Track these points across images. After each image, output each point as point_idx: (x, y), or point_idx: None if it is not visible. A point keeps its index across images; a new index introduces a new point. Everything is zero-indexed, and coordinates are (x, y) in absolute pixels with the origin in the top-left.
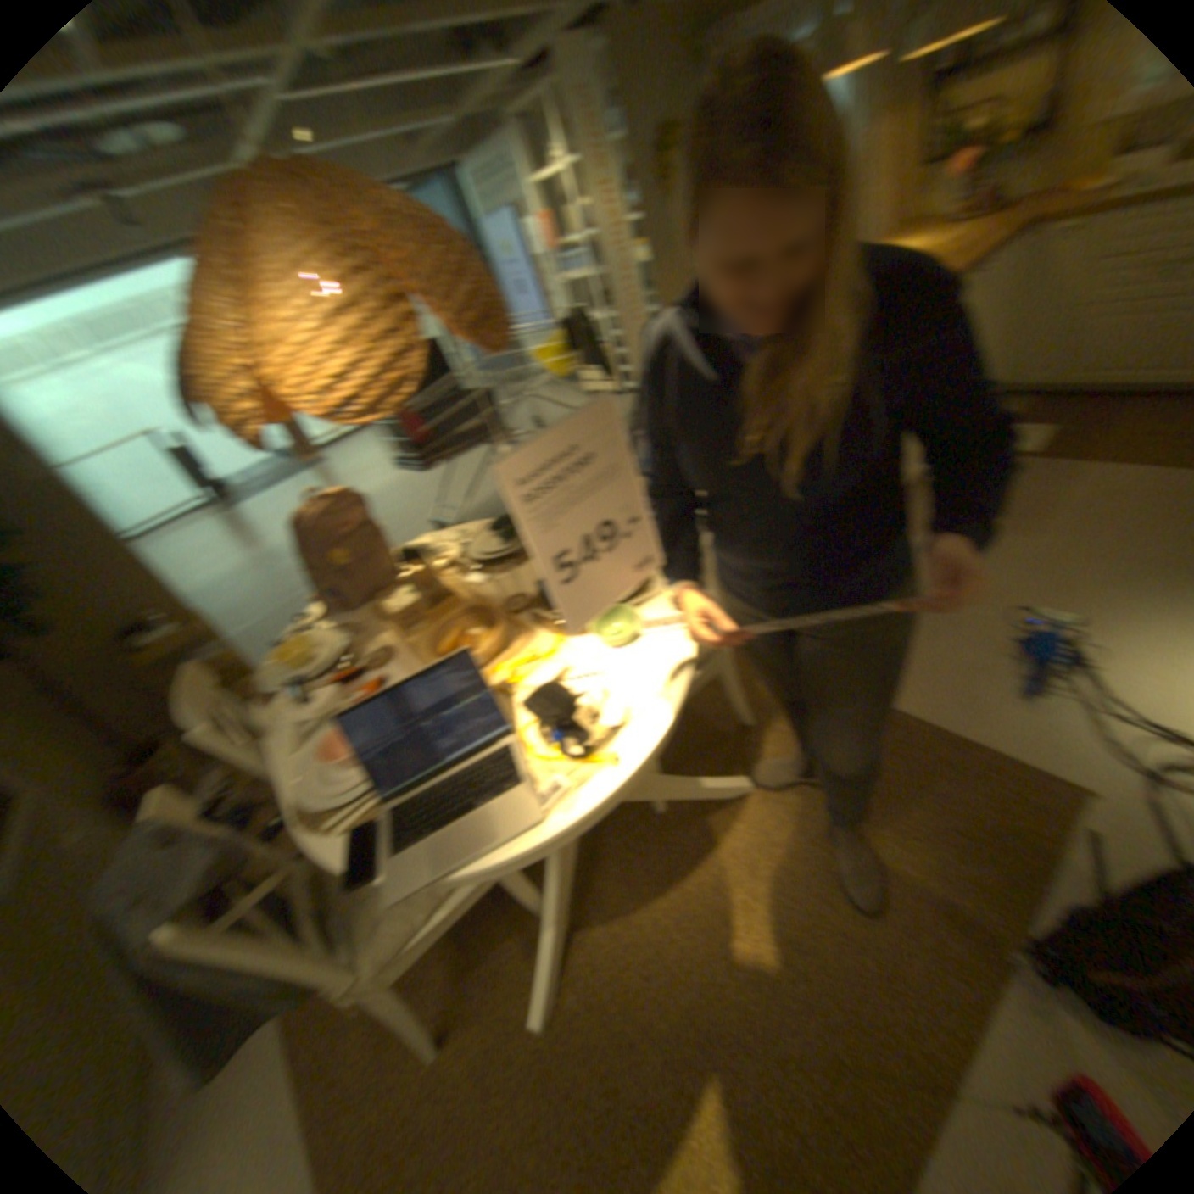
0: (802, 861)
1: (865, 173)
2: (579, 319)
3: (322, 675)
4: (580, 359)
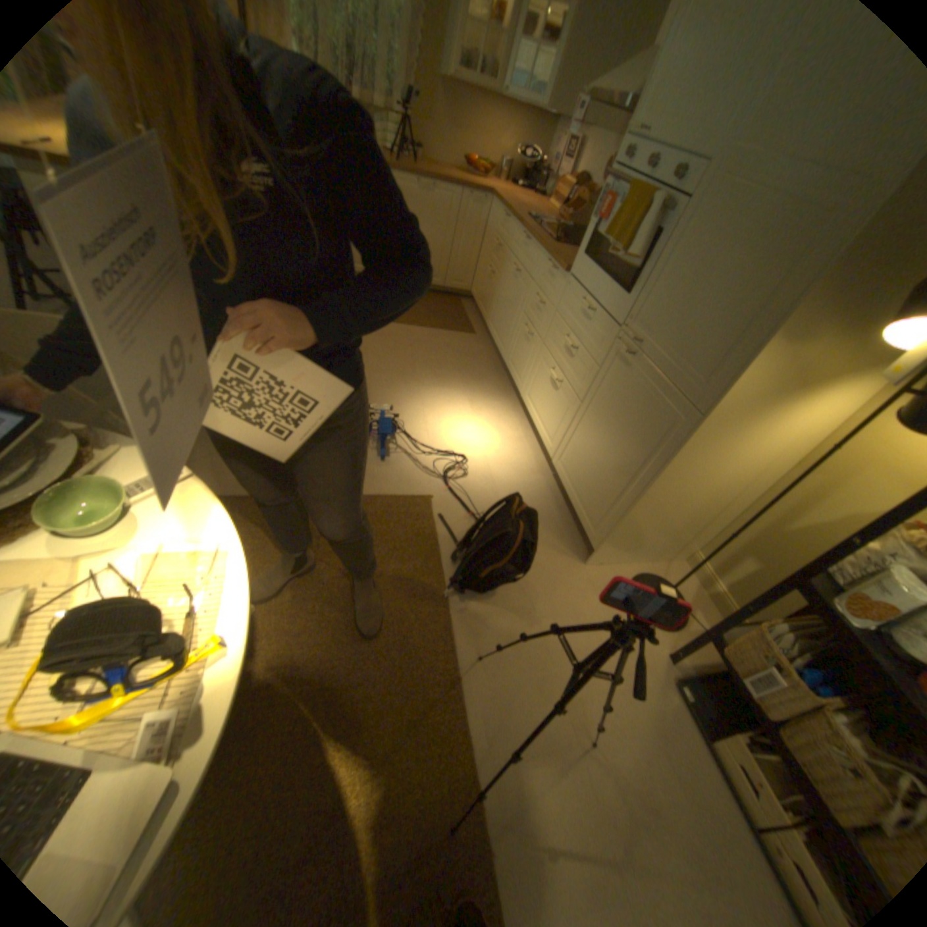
0: (323, 630)
1: None
2: None
3: None
4: None
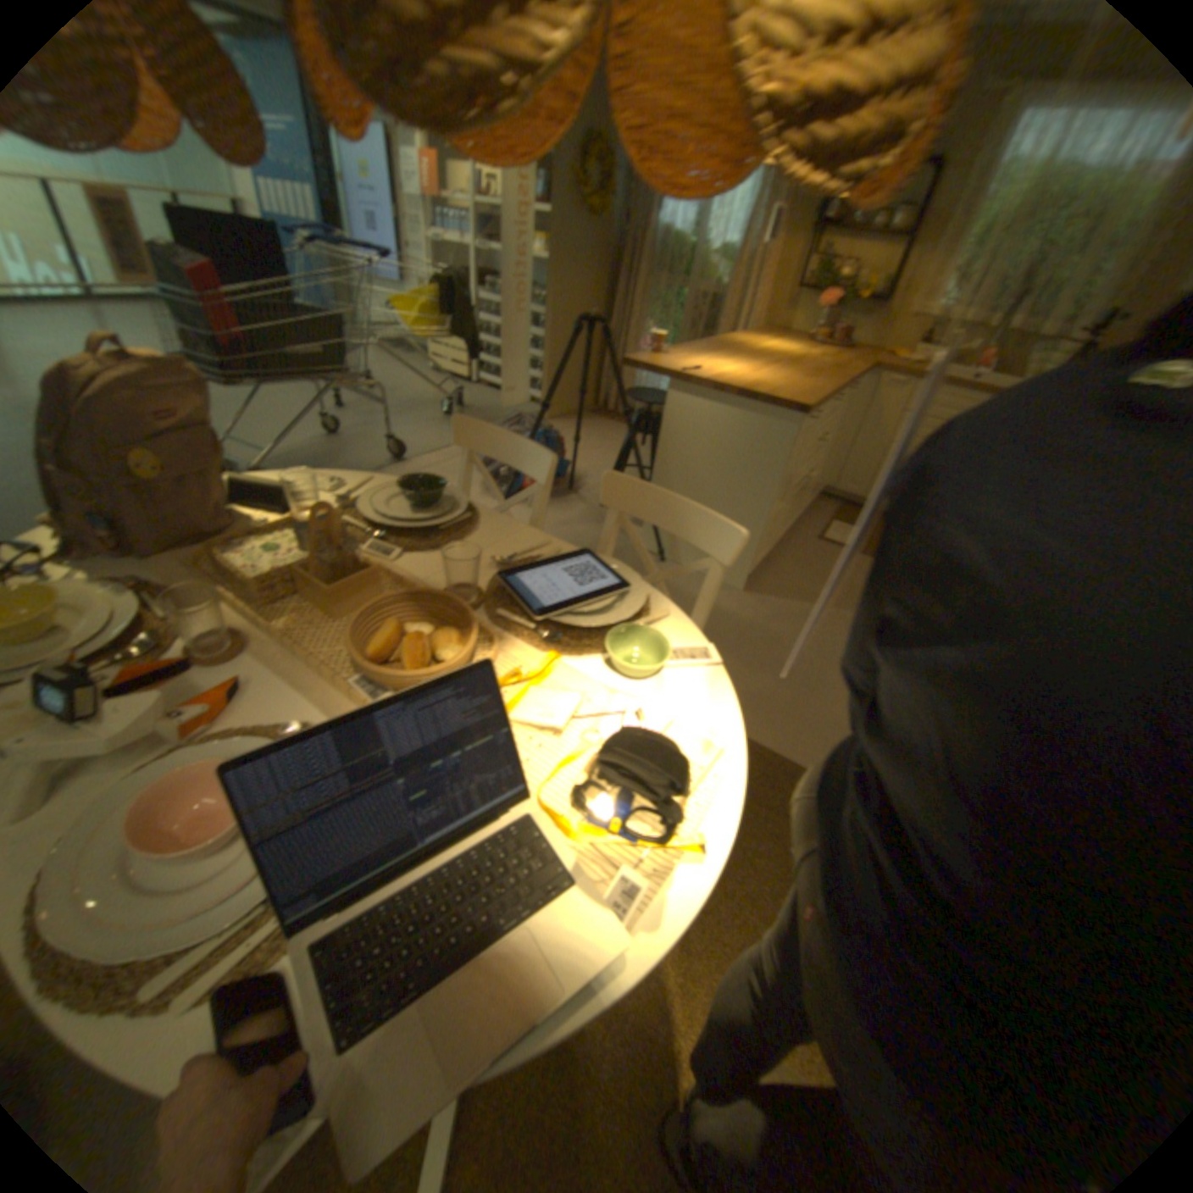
0: (736, 929)
1: (757, 273)
2: (459, 286)
3: (102, 658)
4: (448, 330)
